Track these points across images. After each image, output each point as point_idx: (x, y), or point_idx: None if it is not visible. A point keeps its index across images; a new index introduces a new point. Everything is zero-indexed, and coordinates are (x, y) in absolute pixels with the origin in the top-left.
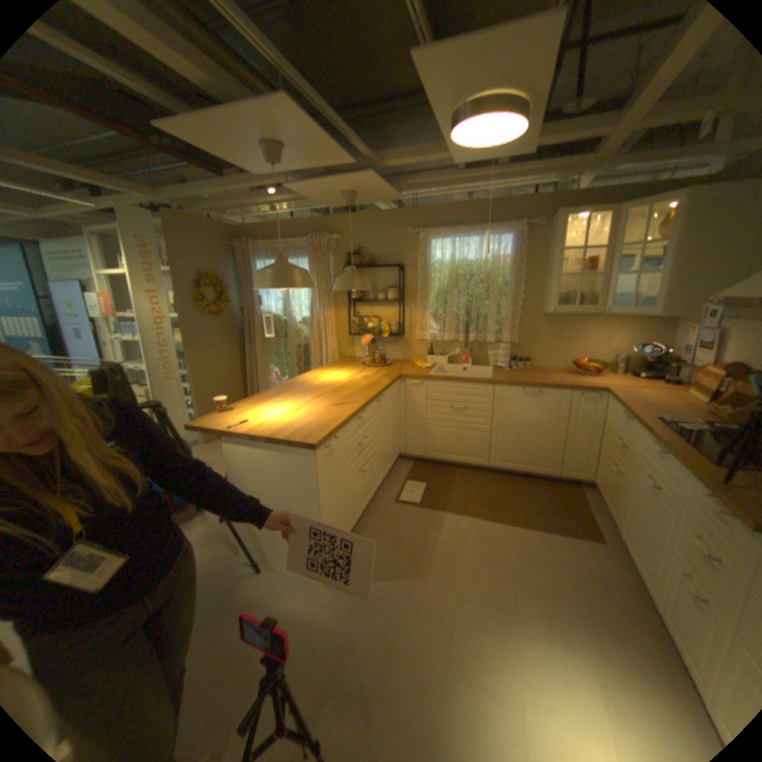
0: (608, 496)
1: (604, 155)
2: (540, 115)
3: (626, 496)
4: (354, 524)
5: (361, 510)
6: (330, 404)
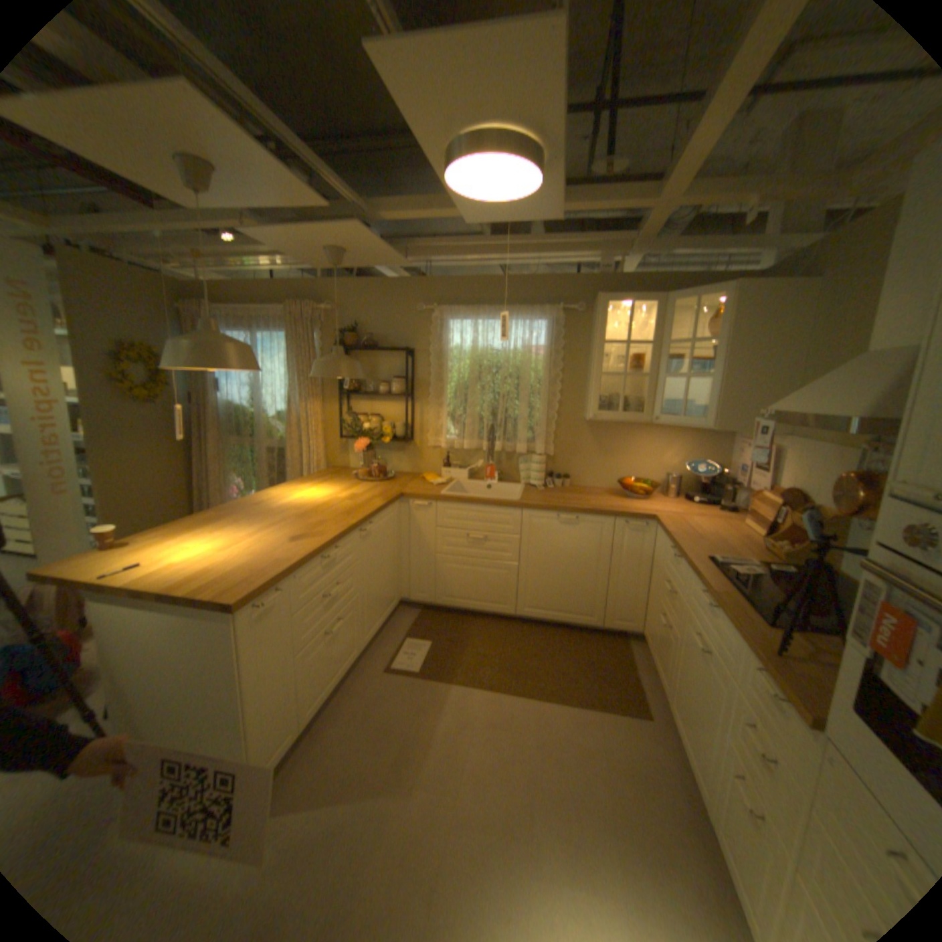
0: (657, 655)
1: (647, 234)
2: (560, 168)
3: (675, 658)
4: (316, 712)
5: (329, 690)
6: (284, 538)
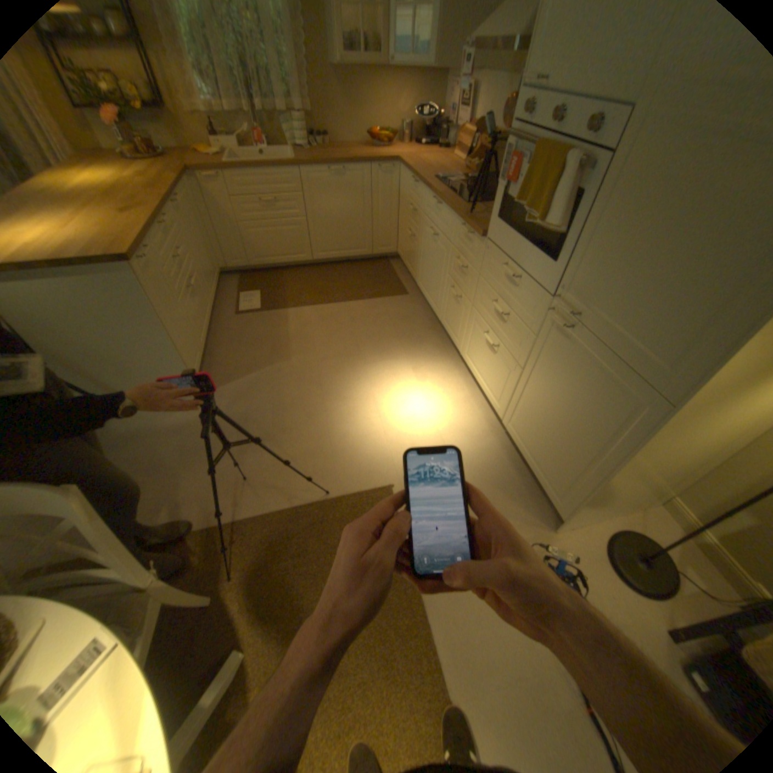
0: (406, 260)
1: None
2: None
3: (417, 254)
4: (204, 342)
5: (205, 329)
6: (110, 212)
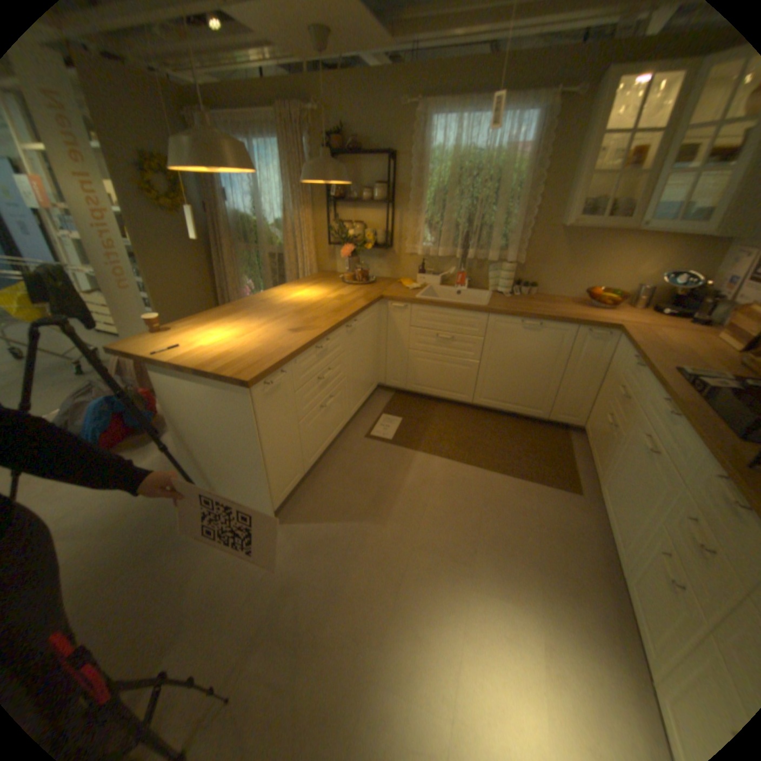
0: (595, 446)
1: None
2: None
3: (616, 451)
4: (316, 460)
5: (325, 446)
6: (286, 329)
